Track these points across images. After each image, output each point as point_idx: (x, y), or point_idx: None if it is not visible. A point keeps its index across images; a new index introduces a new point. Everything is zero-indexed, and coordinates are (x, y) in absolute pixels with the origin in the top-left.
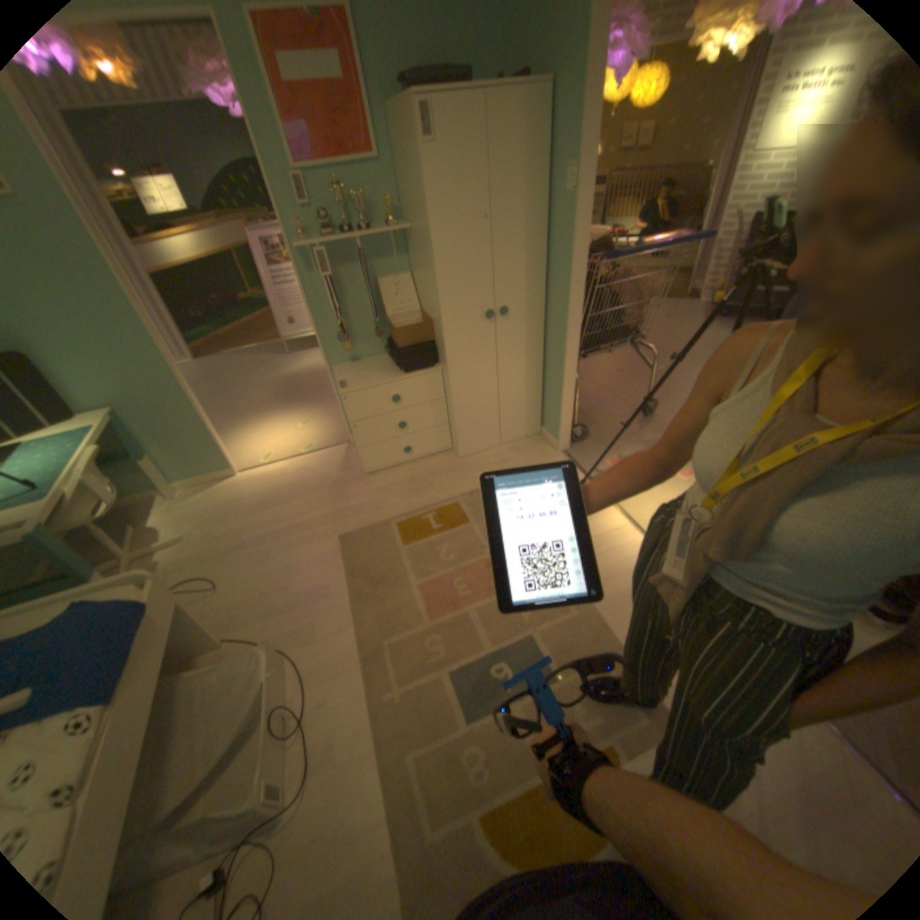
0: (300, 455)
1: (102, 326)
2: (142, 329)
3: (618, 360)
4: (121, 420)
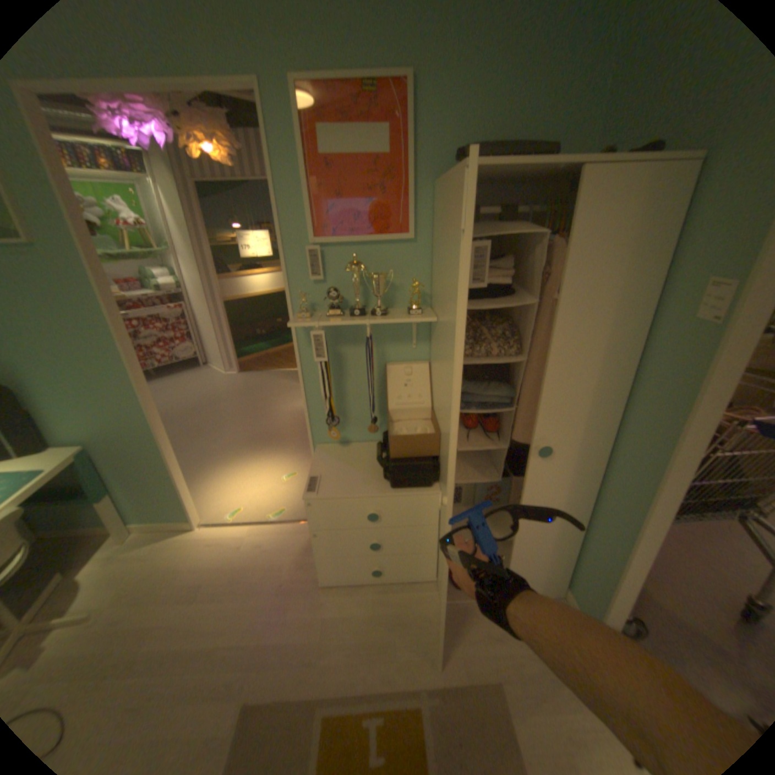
0: (266, 522)
1: (92, 371)
2: (129, 379)
3: None
4: (94, 458)
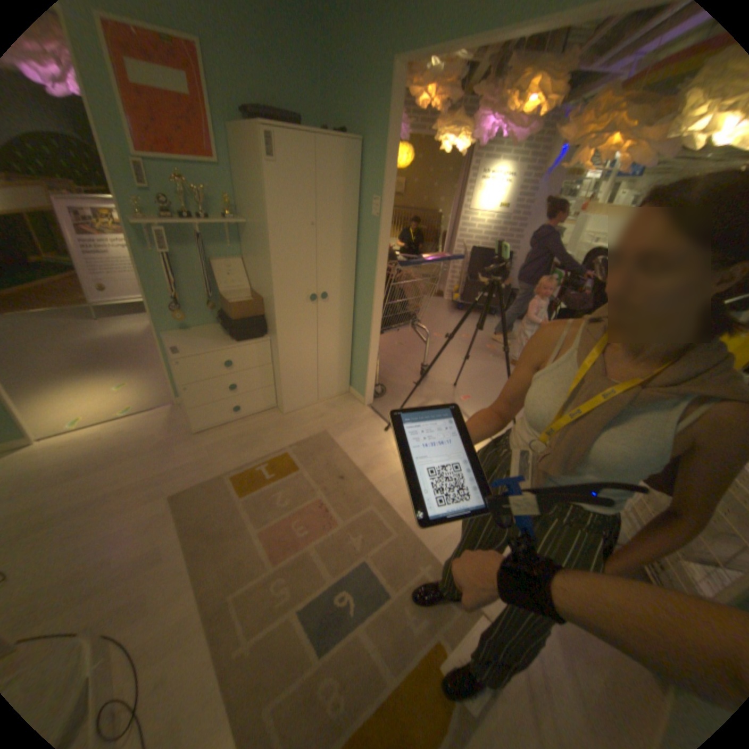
0: (116, 419)
1: None
2: None
3: (398, 337)
4: None
